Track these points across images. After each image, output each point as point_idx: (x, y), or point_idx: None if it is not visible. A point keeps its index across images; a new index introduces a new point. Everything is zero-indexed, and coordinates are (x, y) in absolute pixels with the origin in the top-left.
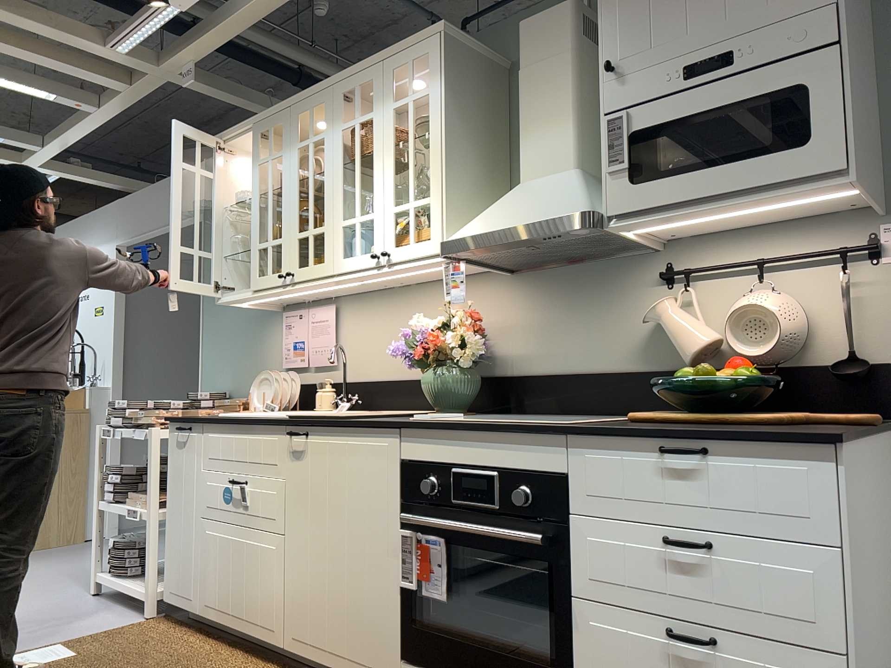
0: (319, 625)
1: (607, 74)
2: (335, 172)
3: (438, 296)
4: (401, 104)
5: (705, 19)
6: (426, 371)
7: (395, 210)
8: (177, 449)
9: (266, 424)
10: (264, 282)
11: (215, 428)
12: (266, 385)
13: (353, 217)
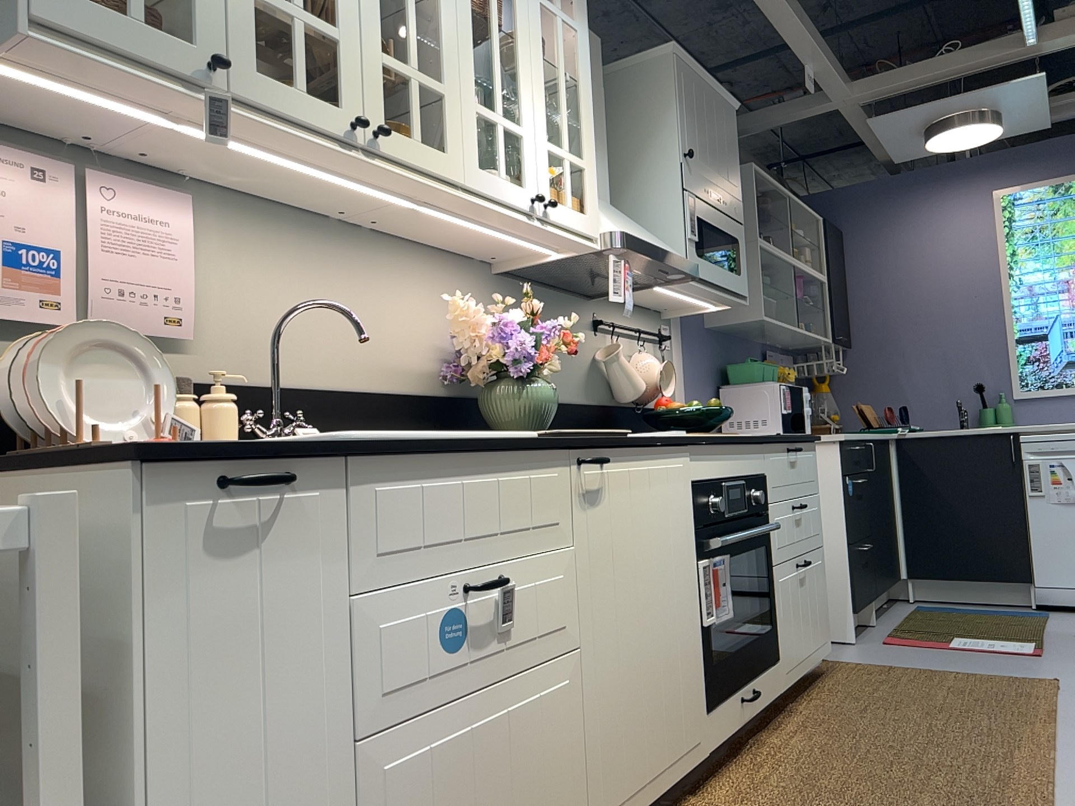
0: (638, 753)
1: (684, 158)
2: (461, 6)
3: (409, 267)
4: (550, 10)
5: (715, 166)
6: (507, 381)
7: (551, 150)
8: (207, 561)
9: (544, 447)
10: (287, 101)
11: (395, 469)
12: (84, 364)
13: (493, 112)
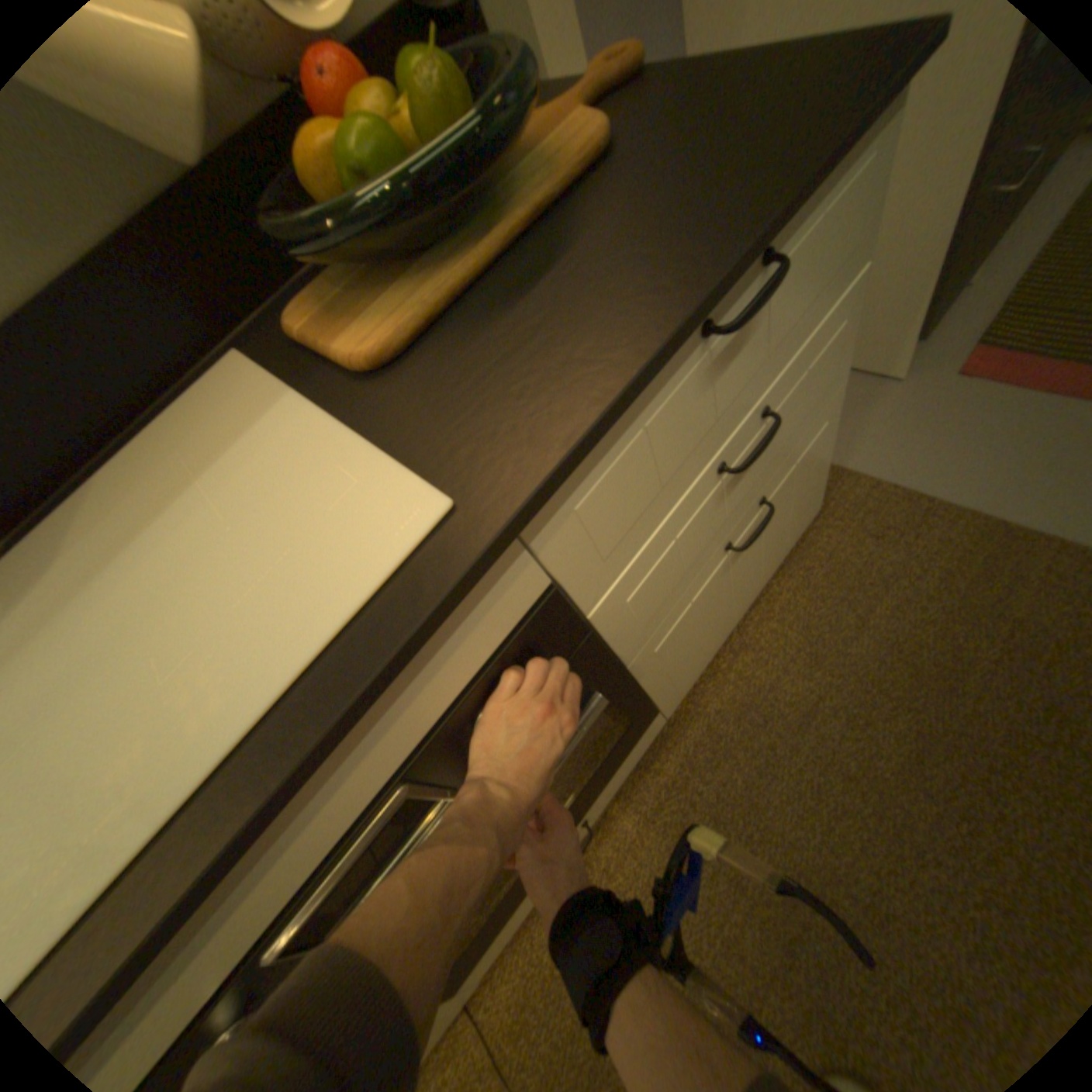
0: None
1: None
2: None
3: None
4: None
5: None
6: None
7: None
8: None
9: None
10: None
11: None
12: None
13: None
